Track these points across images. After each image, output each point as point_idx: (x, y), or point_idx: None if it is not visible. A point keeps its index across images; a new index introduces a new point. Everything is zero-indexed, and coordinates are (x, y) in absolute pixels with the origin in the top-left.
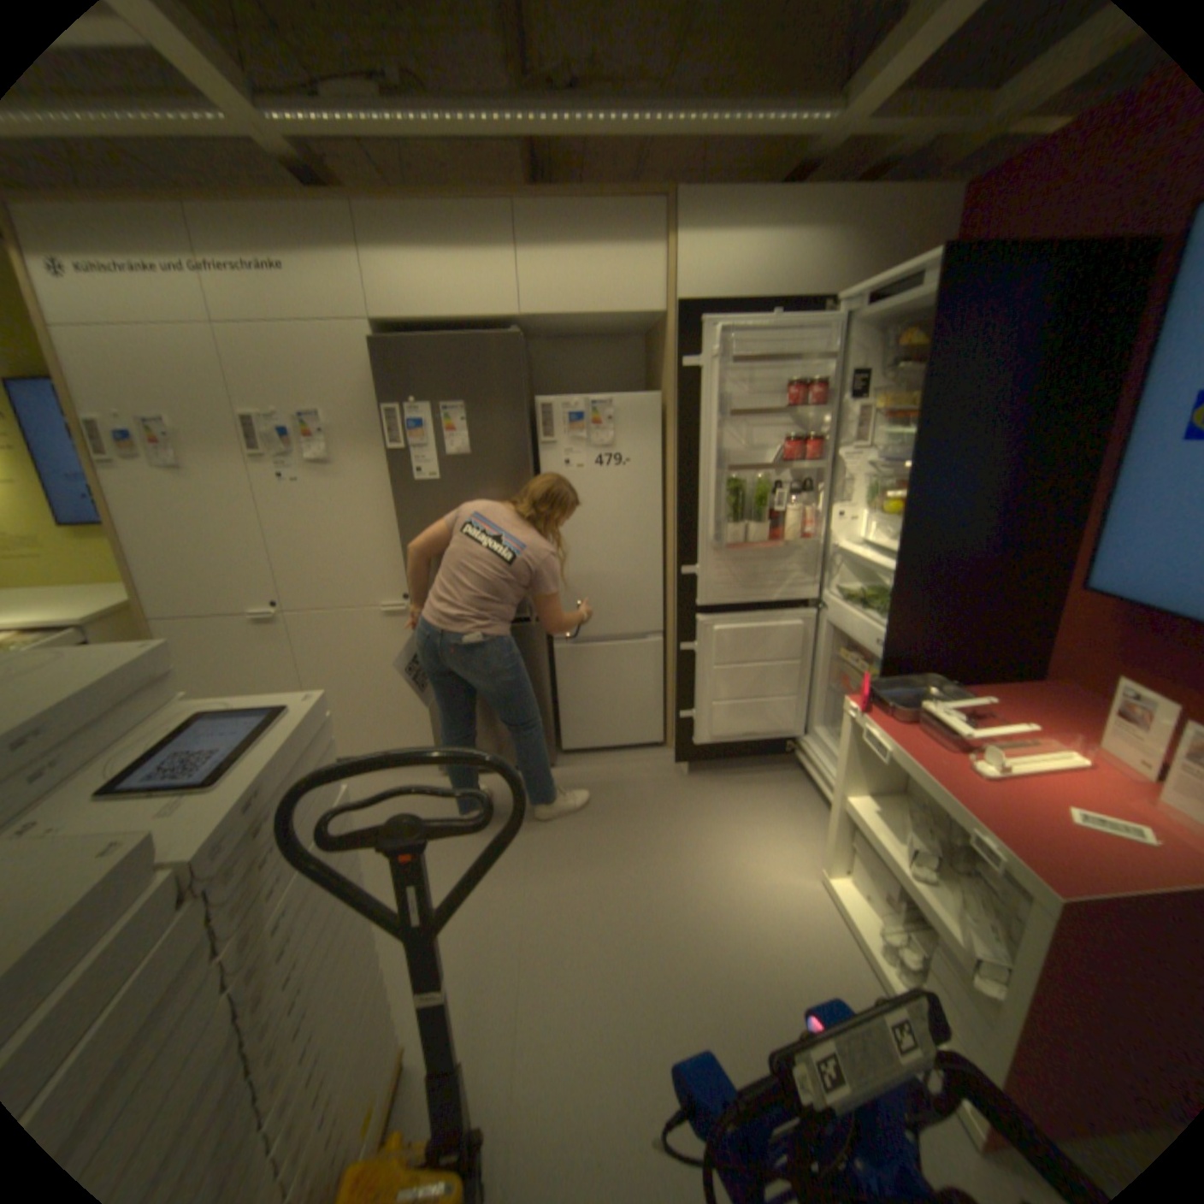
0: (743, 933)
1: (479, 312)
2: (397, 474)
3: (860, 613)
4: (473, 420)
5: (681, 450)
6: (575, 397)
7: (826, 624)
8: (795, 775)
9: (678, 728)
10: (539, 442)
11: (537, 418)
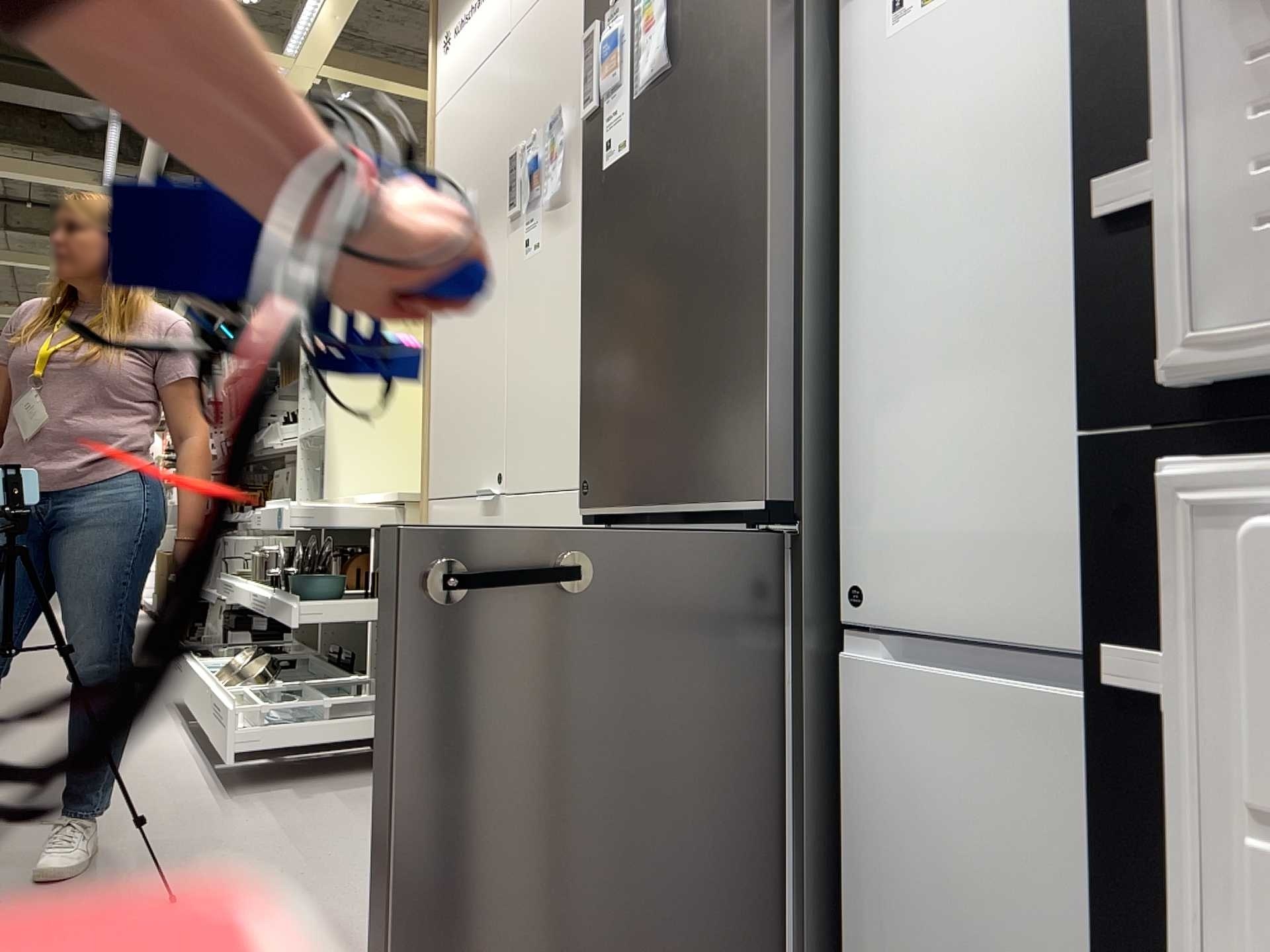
0: None
1: None
2: (588, 166)
3: None
4: None
5: None
6: None
7: None
8: None
9: None
10: None
11: None
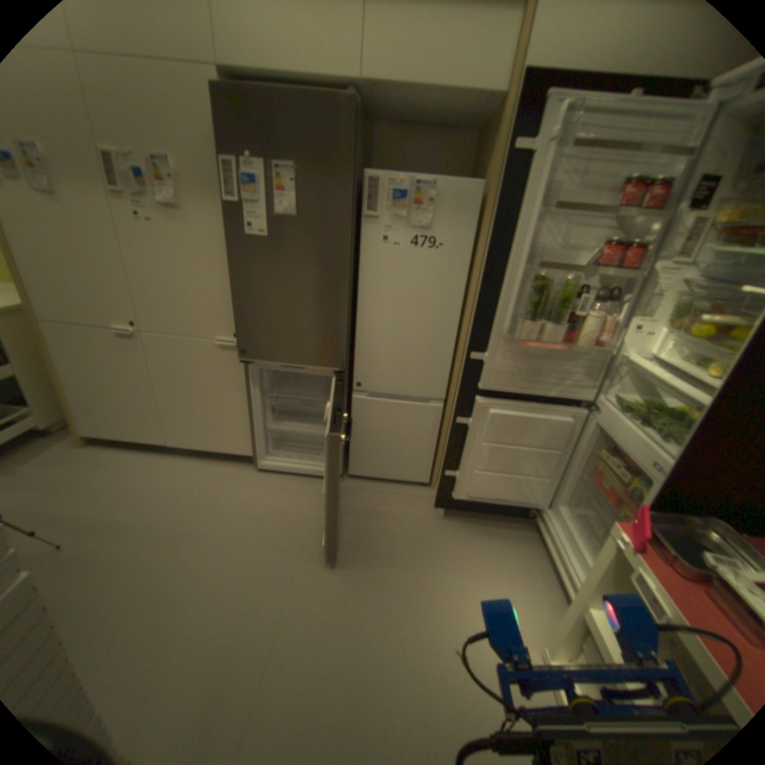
0: (463, 694)
1: (320, 70)
2: (230, 226)
3: (637, 427)
4: (300, 182)
5: (492, 240)
6: (401, 174)
7: (594, 424)
8: (531, 535)
9: (442, 478)
10: (363, 215)
11: (364, 191)
